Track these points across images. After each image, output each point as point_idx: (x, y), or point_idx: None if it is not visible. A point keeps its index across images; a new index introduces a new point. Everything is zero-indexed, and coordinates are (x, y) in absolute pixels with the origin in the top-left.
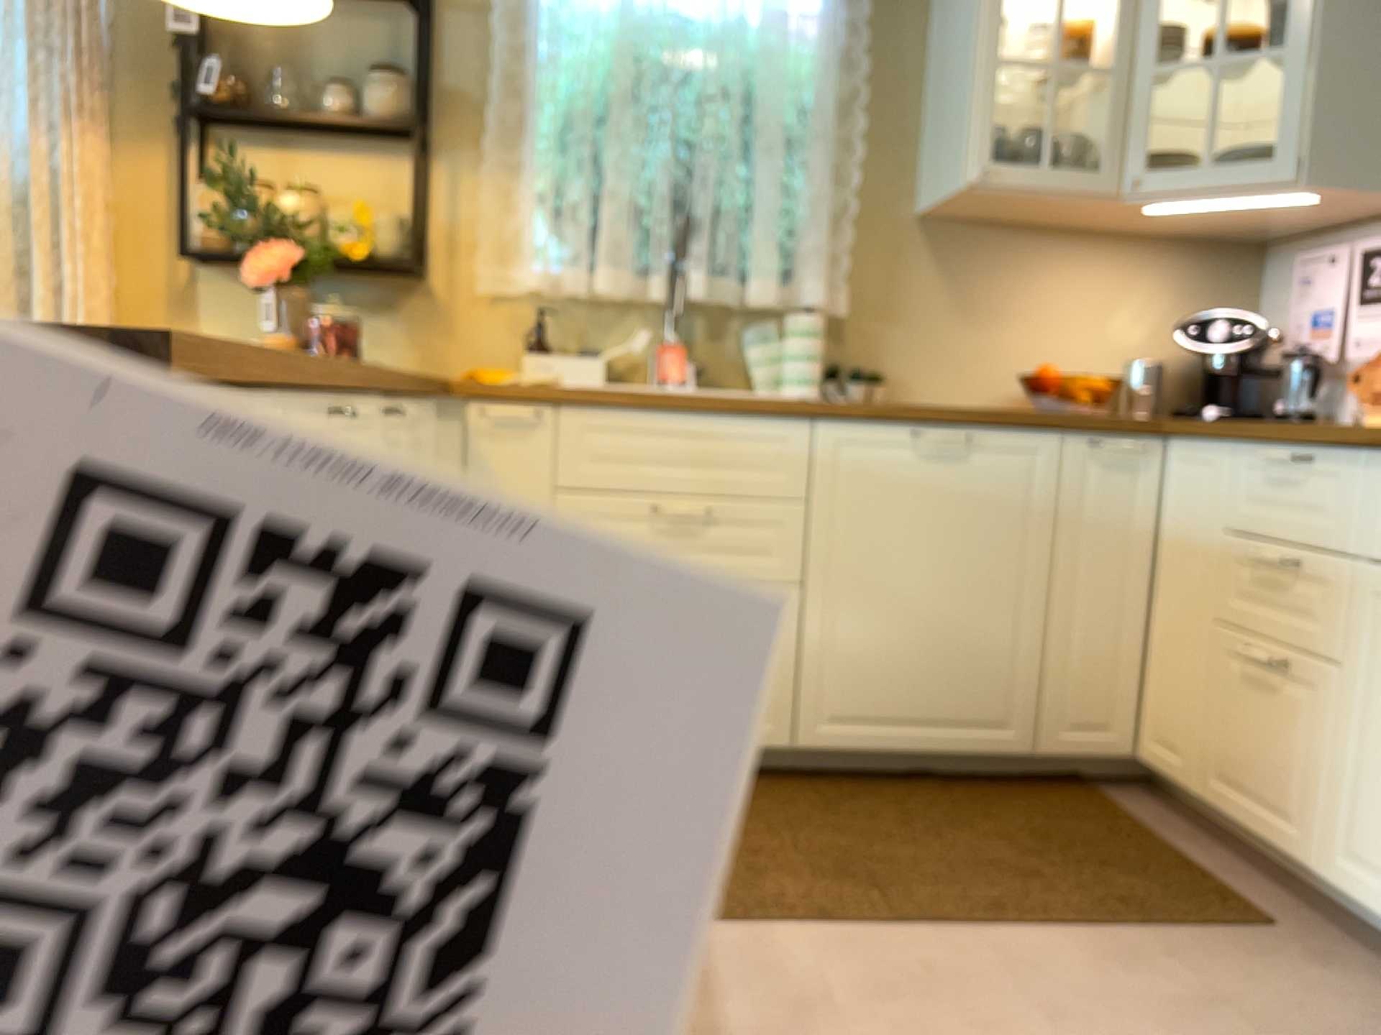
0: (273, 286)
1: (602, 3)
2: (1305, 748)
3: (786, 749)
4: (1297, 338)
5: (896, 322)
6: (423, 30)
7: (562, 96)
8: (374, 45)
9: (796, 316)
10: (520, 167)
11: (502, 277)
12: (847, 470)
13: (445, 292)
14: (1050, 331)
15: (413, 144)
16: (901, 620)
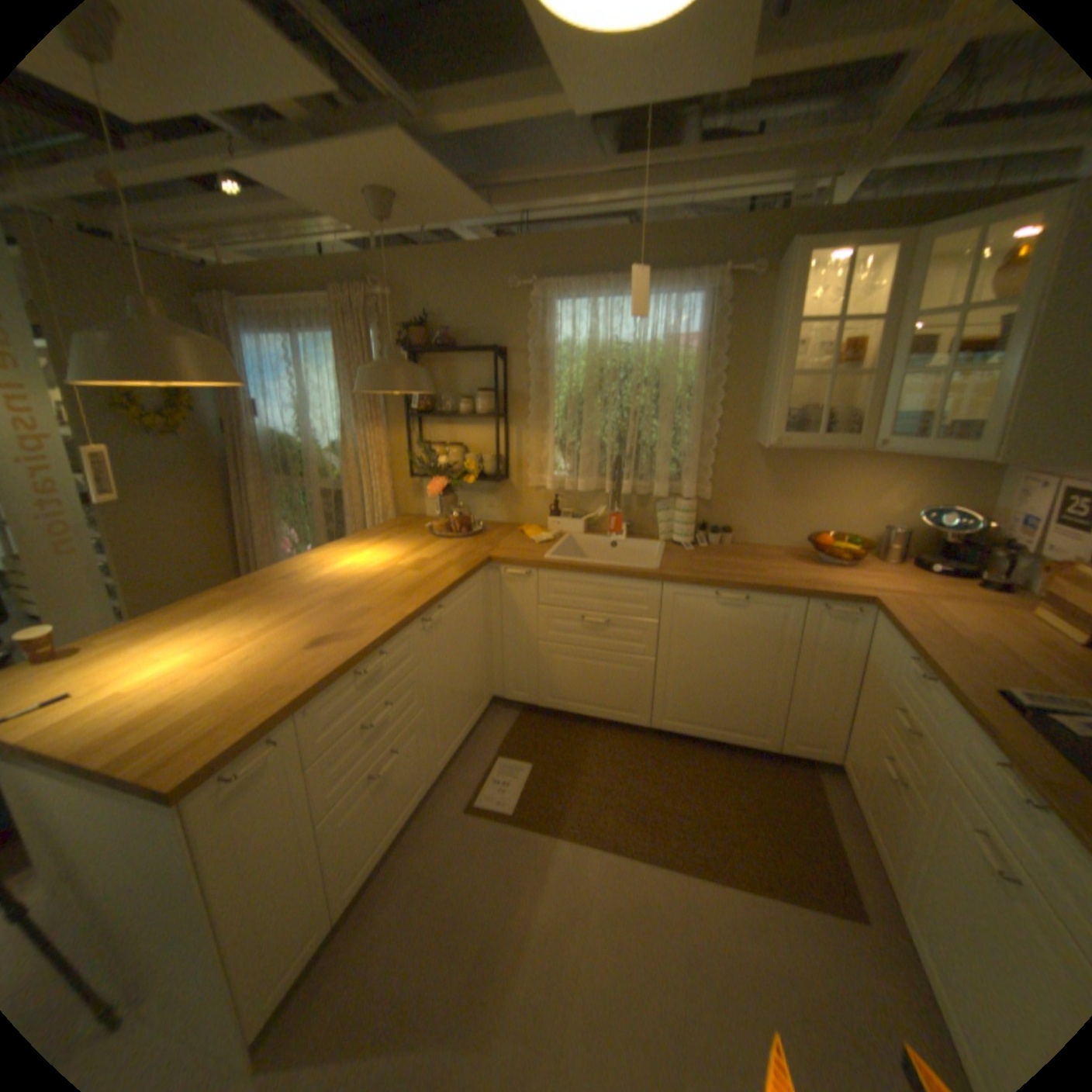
0: (439, 494)
1: (582, 343)
2: (905, 834)
3: (646, 727)
4: (1010, 527)
5: (740, 499)
6: (495, 372)
7: (564, 392)
8: (481, 374)
9: (678, 503)
10: (545, 428)
11: (539, 480)
12: (678, 608)
13: (515, 486)
14: (837, 505)
15: (499, 419)
16: (706, 680)
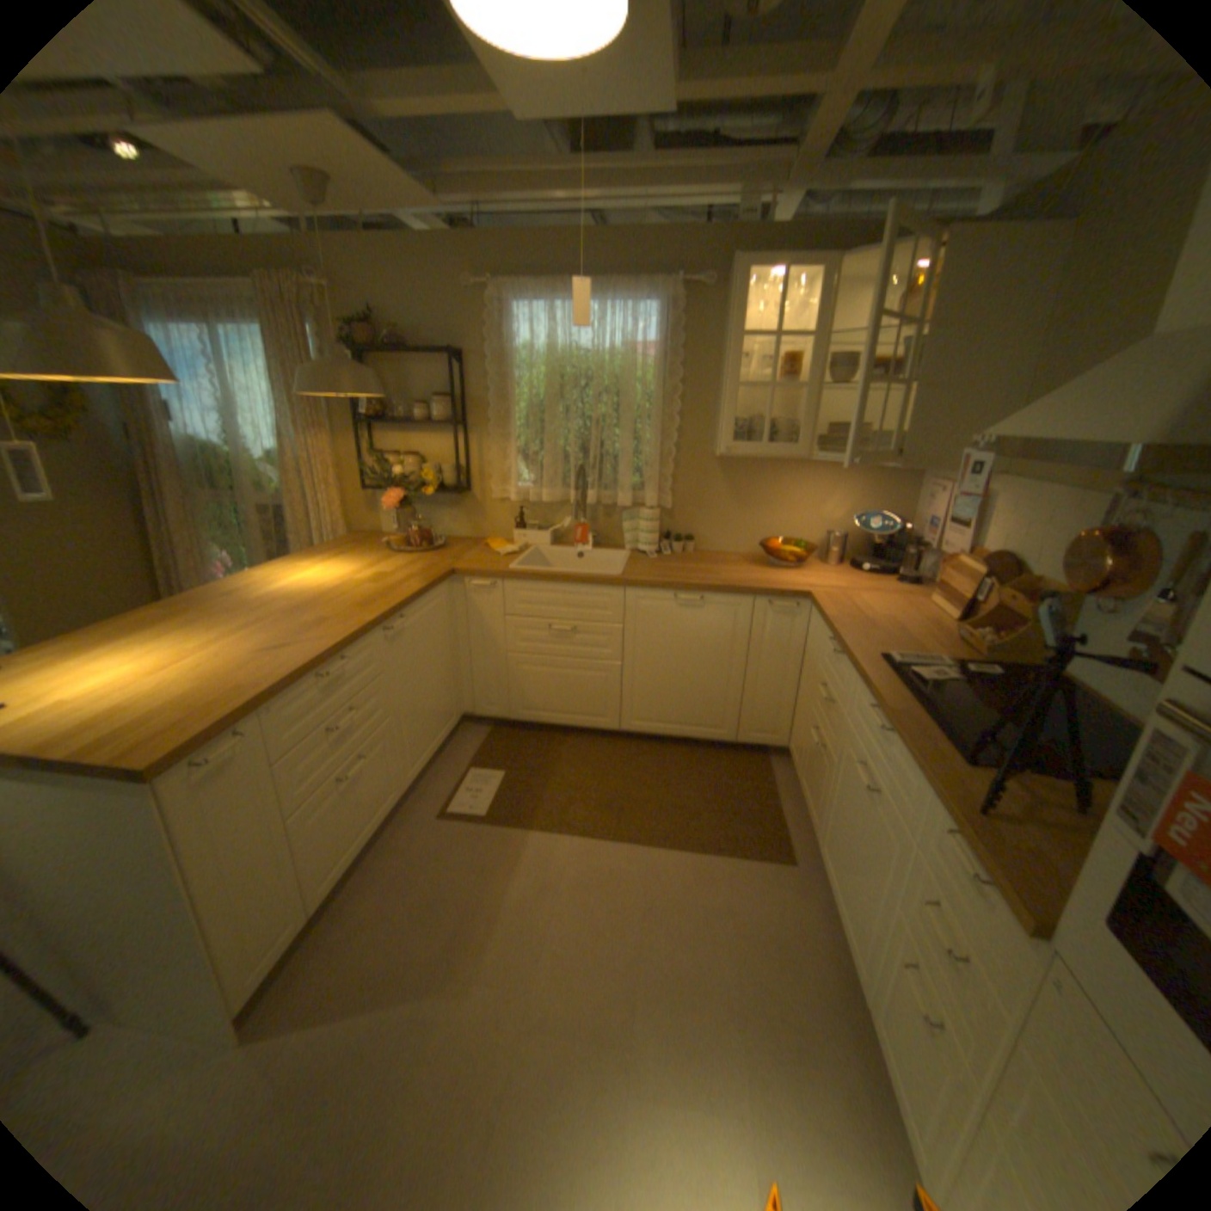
0: (395, 507)
1: (542, 347)
2: (823, 787)
3: (615, 730)
4: (921, 528)
5: (700, 509)
6: (451, 376)
7: (524, 398)
8: (435, 377)
9: (641, 512)
10: (507, 437)
11: (503, 491)
12: (640, 611)
13: (478, 498)
14: (786, 513)
15: (458, 427)
16: (668, 680)
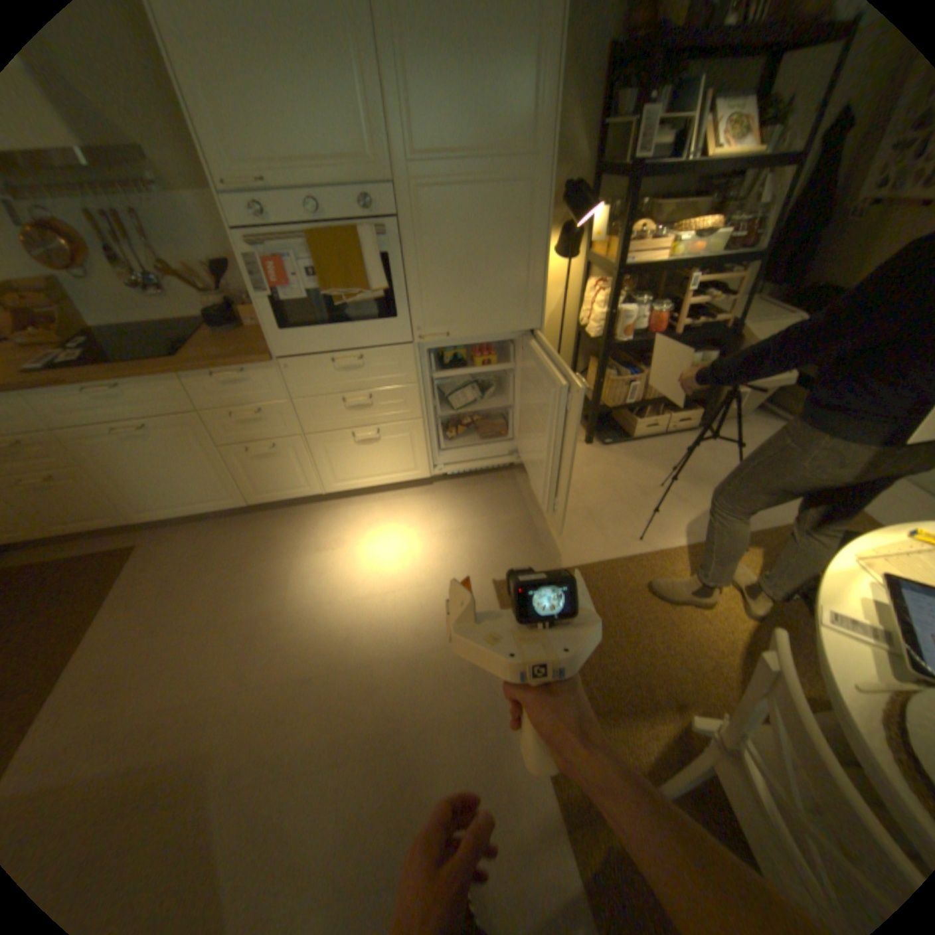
0: None
1: None
2: (82, 498)
3: None
4: None
5: None
6: None
7: None
8: None
9: None
10: None
11: None
12: None
13: None
14: None
15: None
16: None
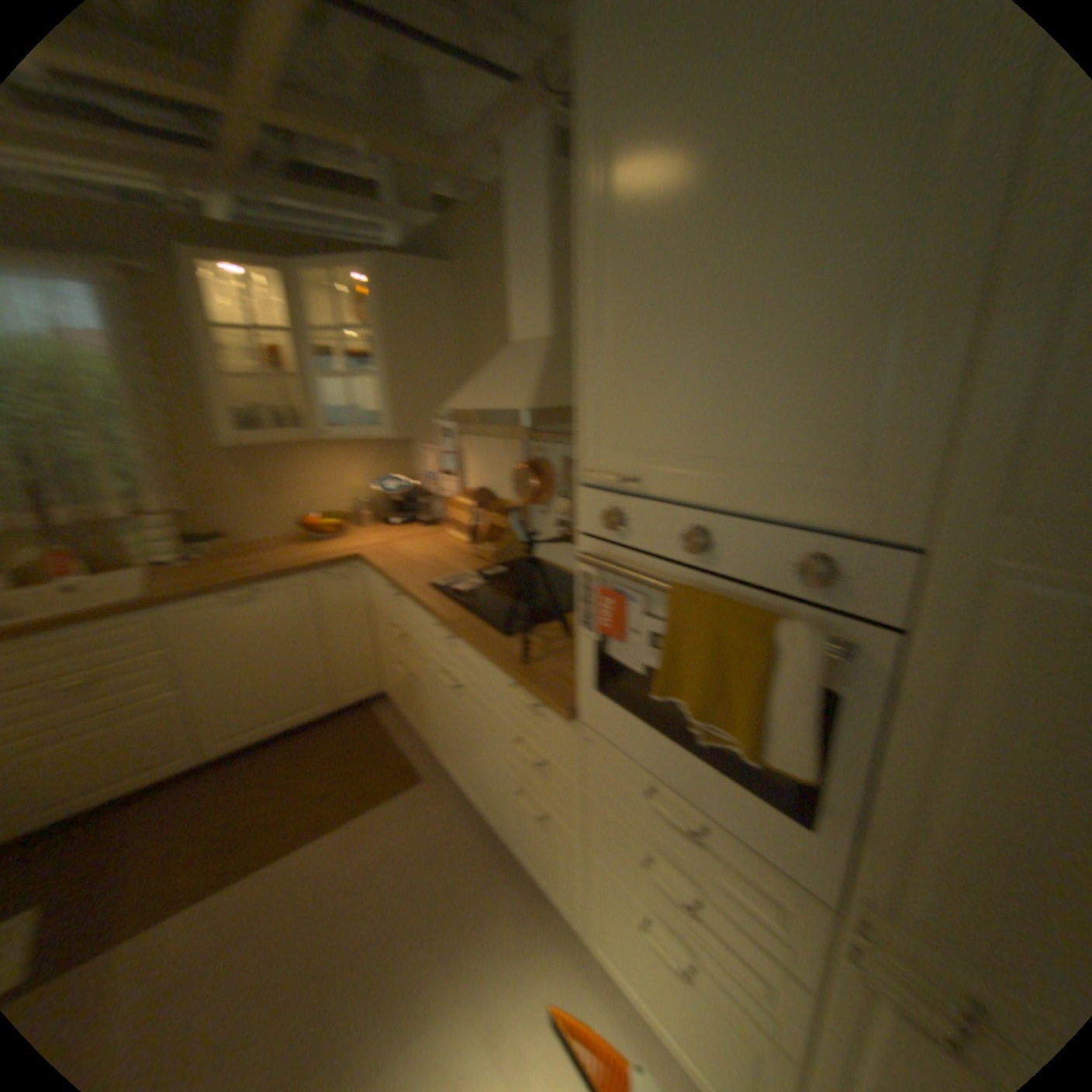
0: None
1: None
2: (416, 706)
3: (186, 767)
4: (418, 482)
5: (210, 502)
6: None
7: None
8: None
9: (133, 519)
10: None
11: None
12: (173, 627)
13: None
14: (305, 489)
15: None
16: (235, 684)
